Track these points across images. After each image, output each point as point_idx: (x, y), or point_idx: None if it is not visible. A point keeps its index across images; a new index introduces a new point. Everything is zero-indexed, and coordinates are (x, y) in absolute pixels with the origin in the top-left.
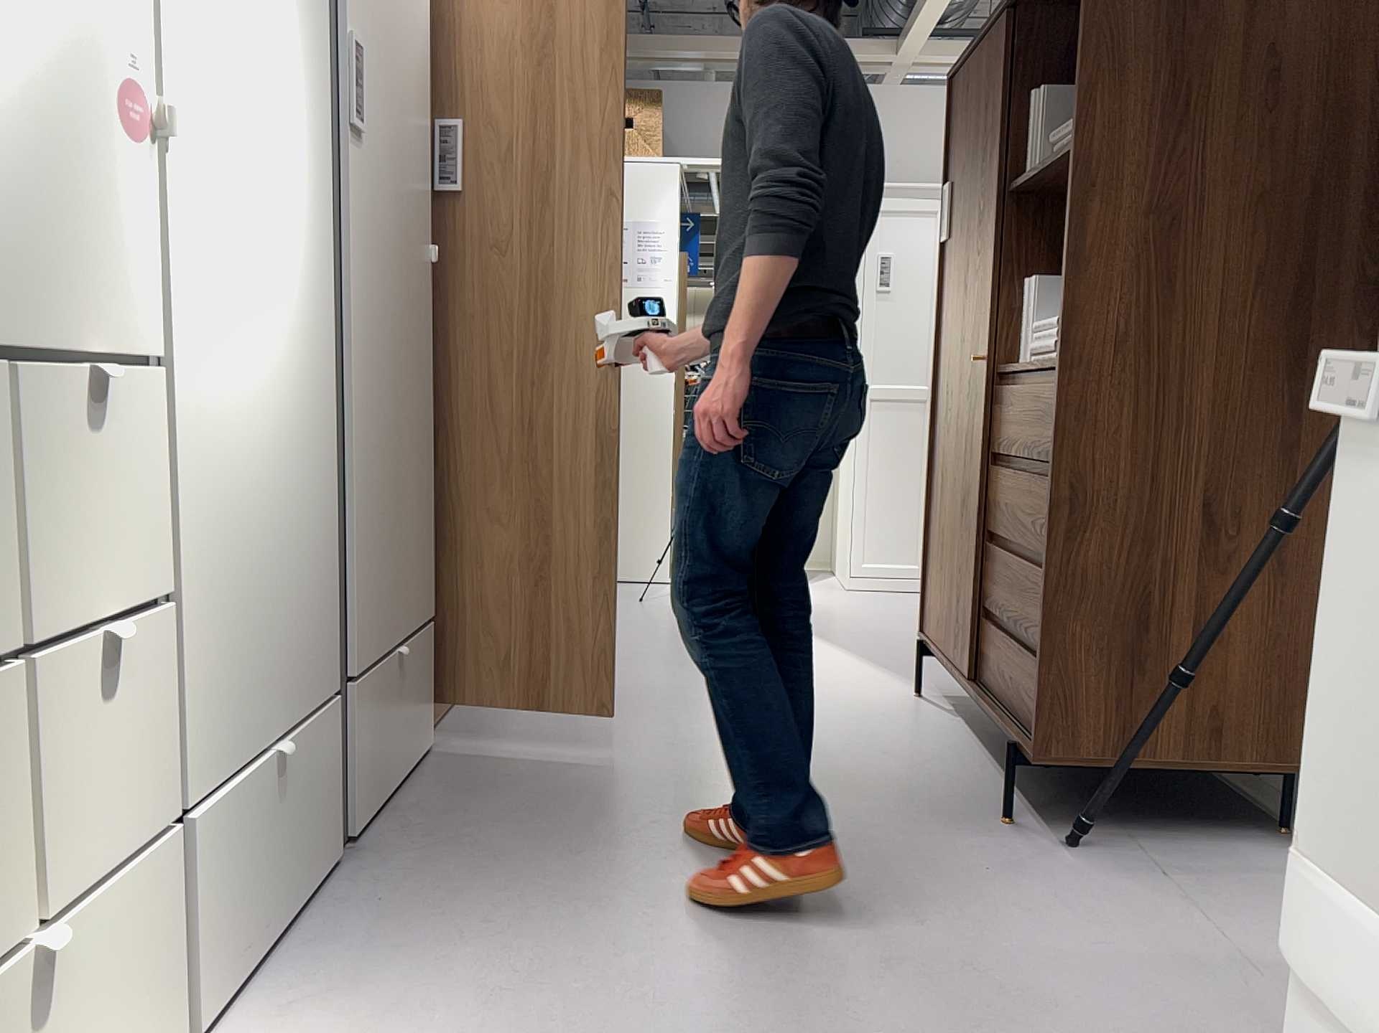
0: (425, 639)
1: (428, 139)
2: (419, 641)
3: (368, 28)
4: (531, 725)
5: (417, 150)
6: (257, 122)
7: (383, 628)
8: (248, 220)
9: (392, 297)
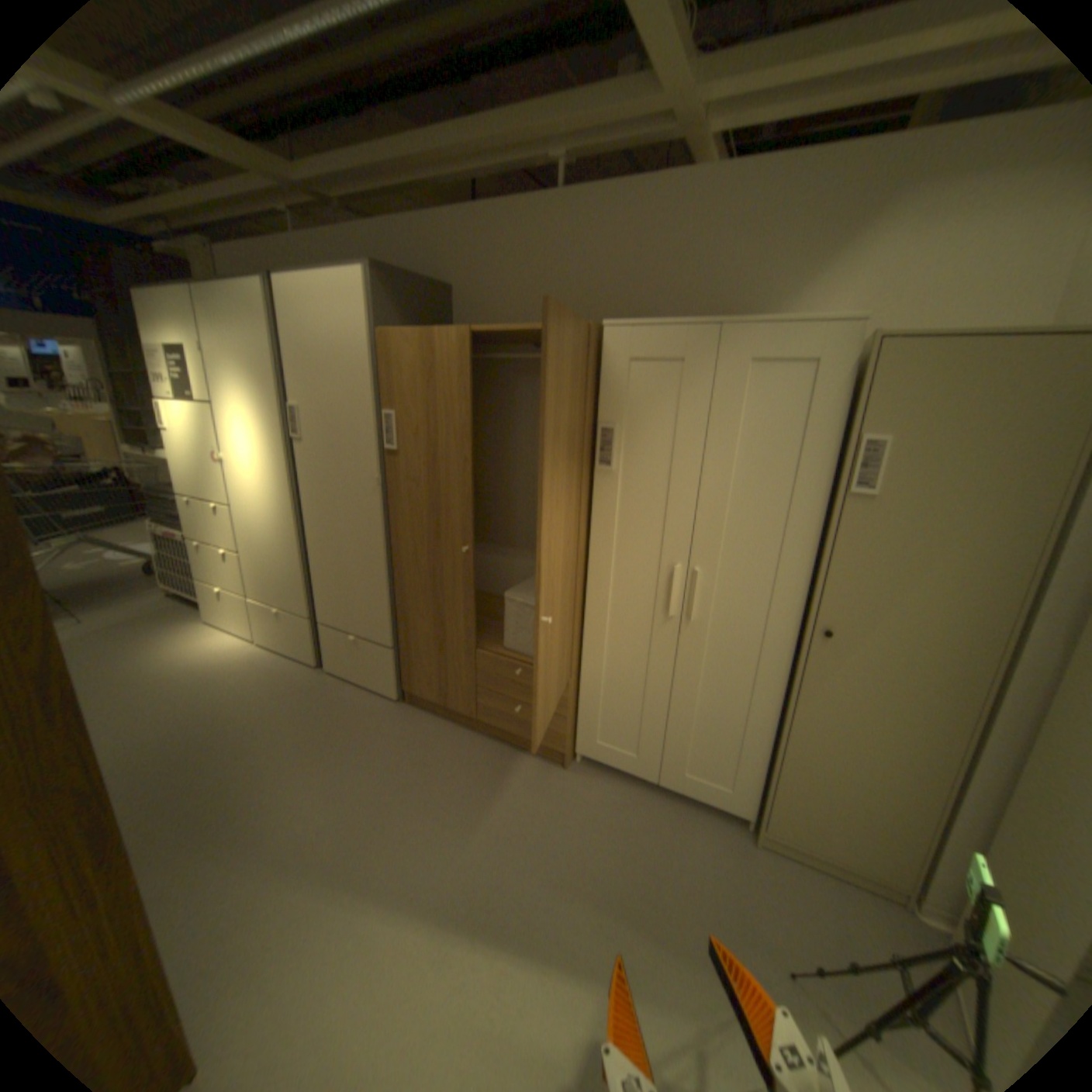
0: (383, 652)
1: (373, 424)
2: (378, 650)
3: (305, 397)
4: (402, 743)
5: (359, 433)
6: (252, 451)
7: (340, 622)
8: (252, 477)
9: (337, 501)
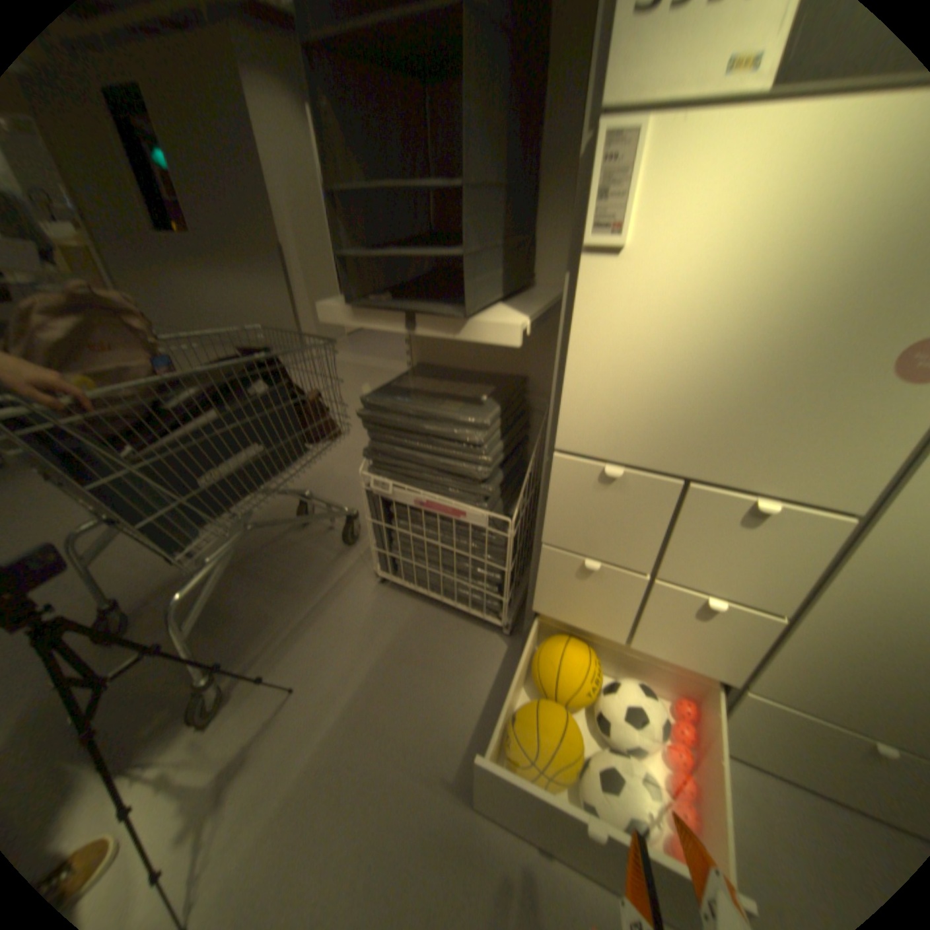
0: None
1: None
2: None
3: None
4: None
5: None
6: None
7: None
8: None
9: None
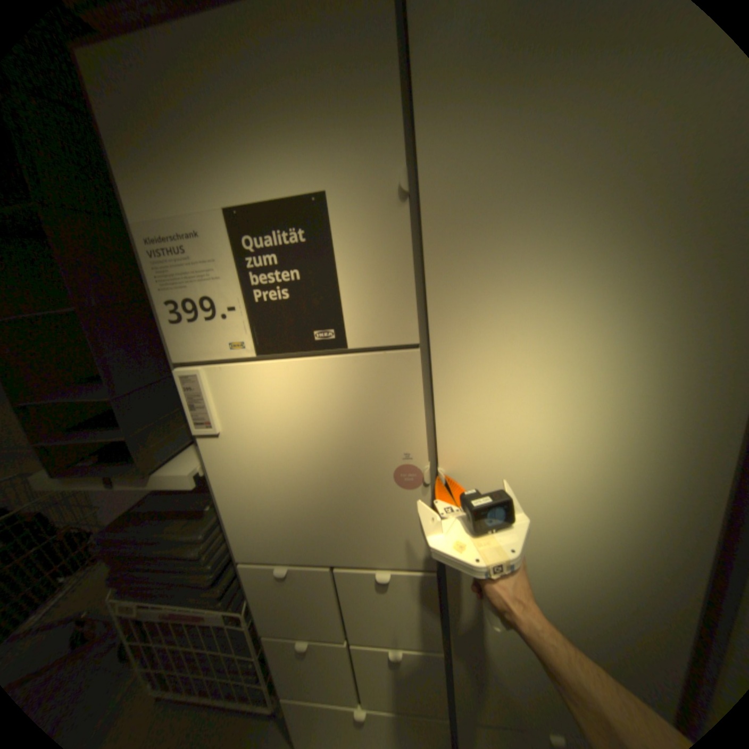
0: None
1: None
2: None
3: None
4: None
5: None
6: (581, 444)
7: None
8: (556, 504)
9: None
